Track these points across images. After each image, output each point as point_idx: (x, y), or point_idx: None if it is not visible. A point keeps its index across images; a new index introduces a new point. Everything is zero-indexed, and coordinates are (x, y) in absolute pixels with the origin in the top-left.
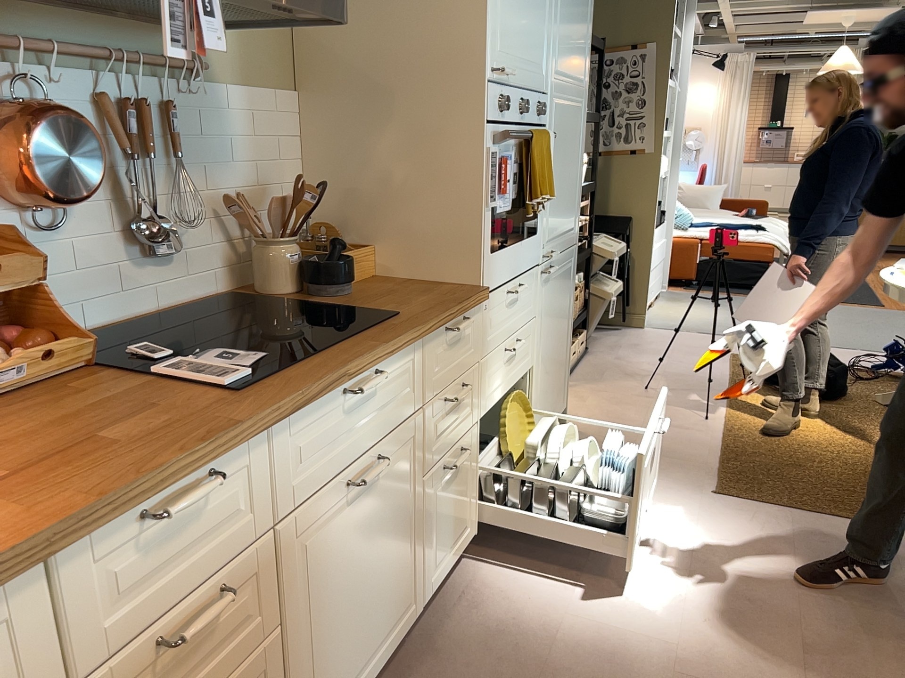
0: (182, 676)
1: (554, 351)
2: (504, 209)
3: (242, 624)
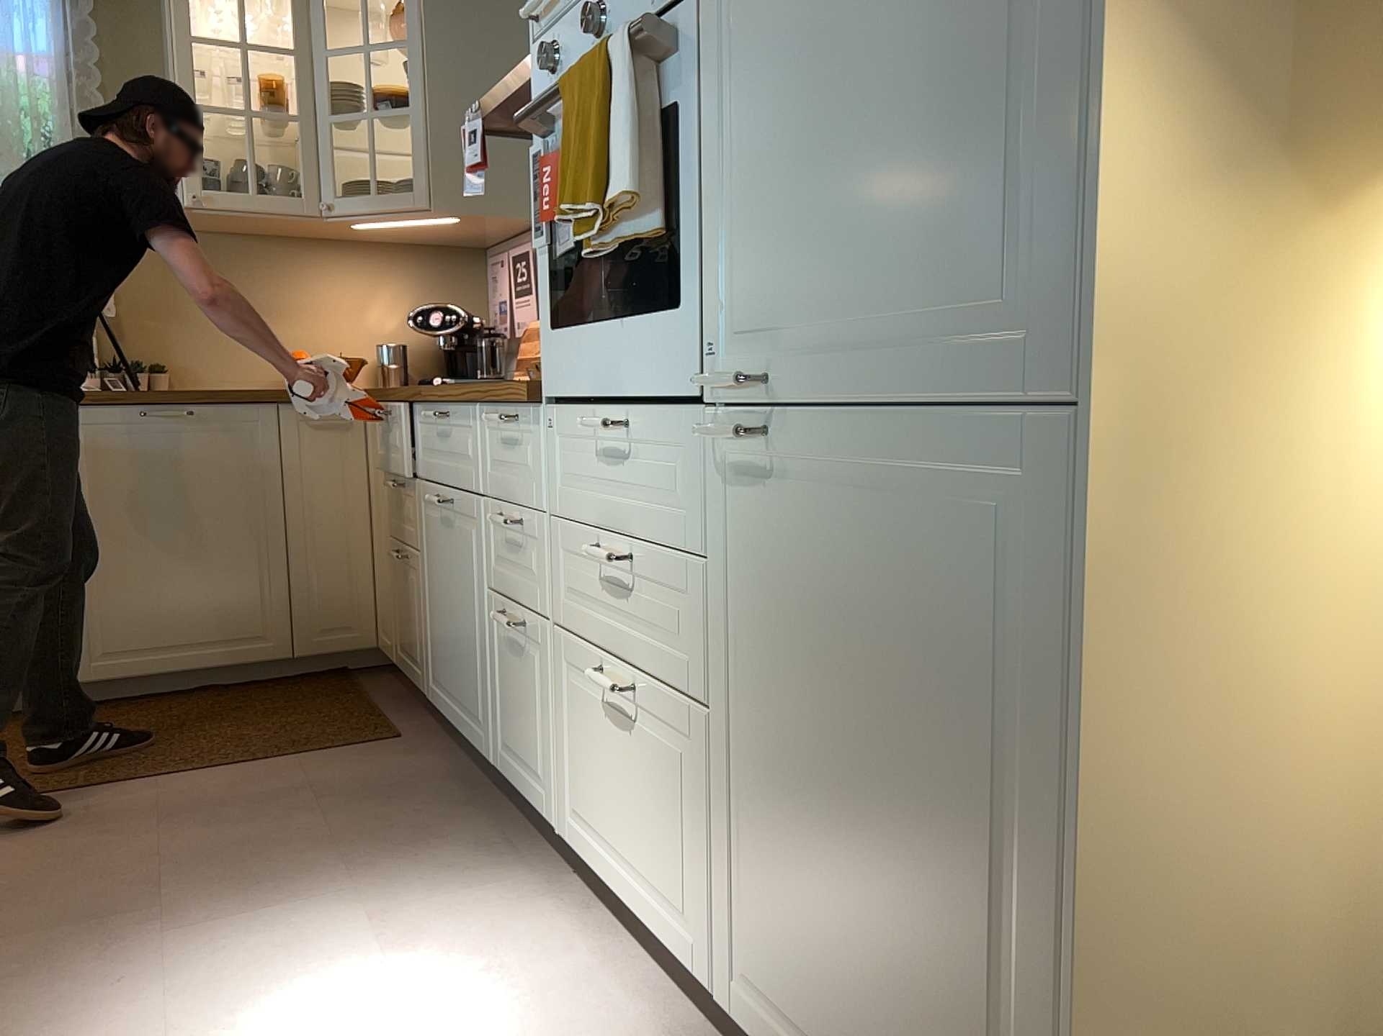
0: (400, 514)
1: (846, 813)
2: (569, 248)
3: (411, 523)
